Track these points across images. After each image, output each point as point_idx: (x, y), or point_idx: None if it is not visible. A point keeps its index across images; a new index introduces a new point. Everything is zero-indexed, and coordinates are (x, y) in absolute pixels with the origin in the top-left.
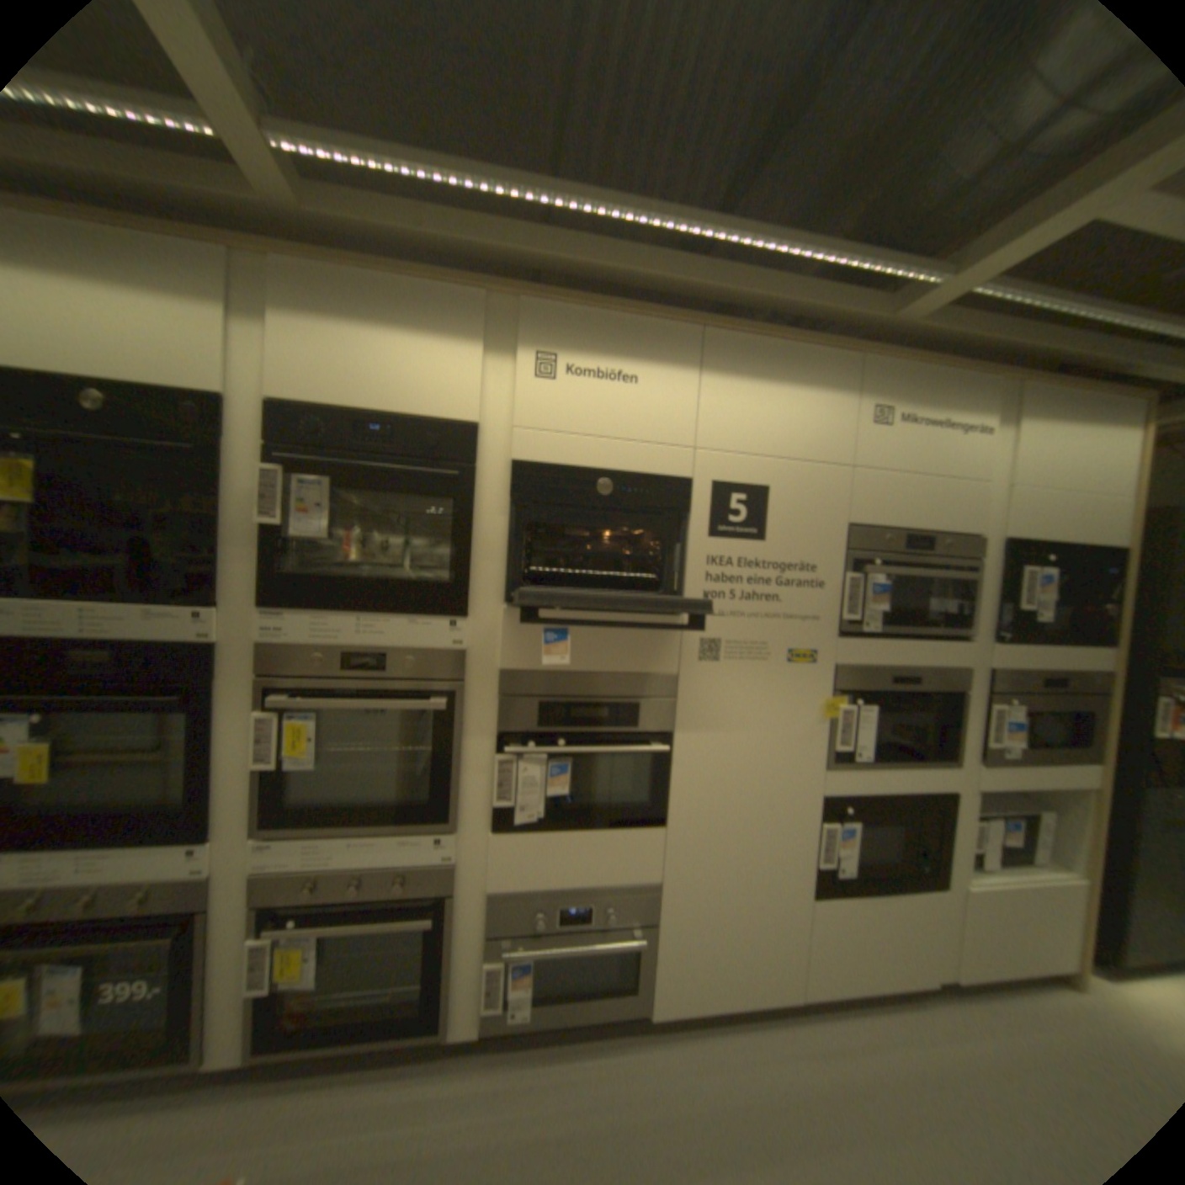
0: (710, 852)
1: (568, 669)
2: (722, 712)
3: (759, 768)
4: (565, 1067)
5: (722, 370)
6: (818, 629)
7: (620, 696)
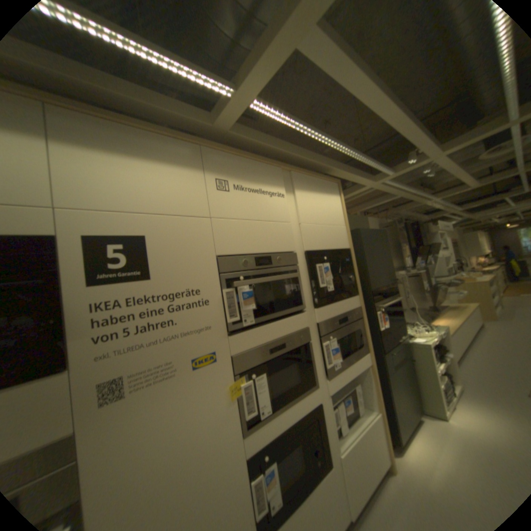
0: None
1: None
2: (139, 442)
3: (187, 472)
4: None
5: (75, 141)
6: (212, 335)
7: None
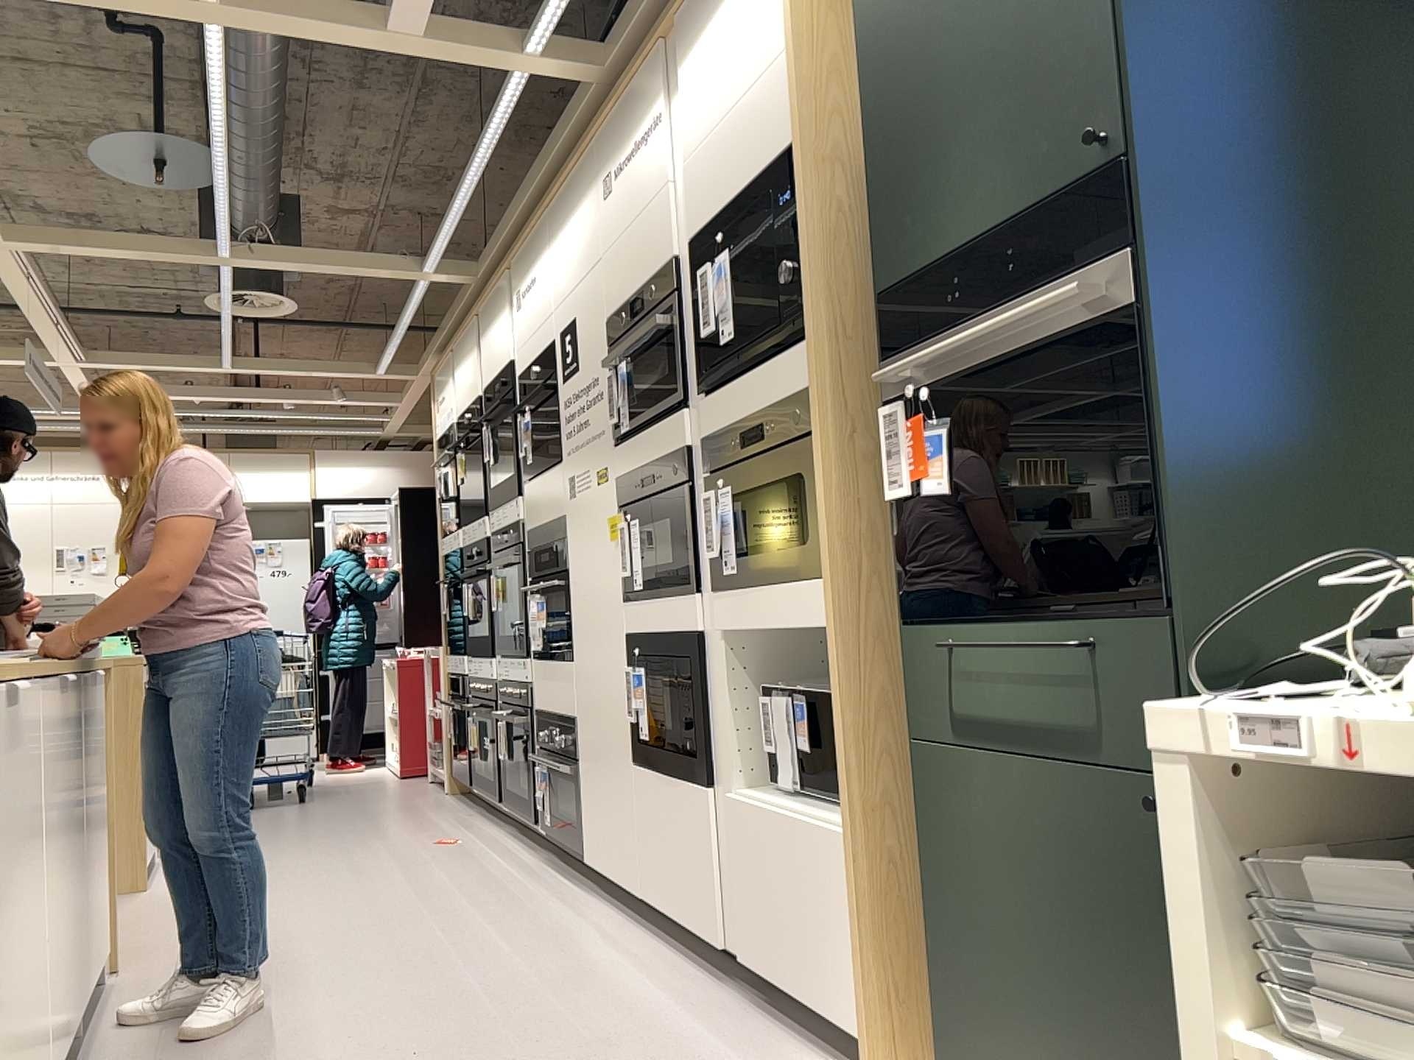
0: (588, 691)
1: (547, 525)
2: (580, 546)
3: (597, 601)
4: (556, 875)
5: (554, 234)
6: (605, 442)
7: (551, 541)
